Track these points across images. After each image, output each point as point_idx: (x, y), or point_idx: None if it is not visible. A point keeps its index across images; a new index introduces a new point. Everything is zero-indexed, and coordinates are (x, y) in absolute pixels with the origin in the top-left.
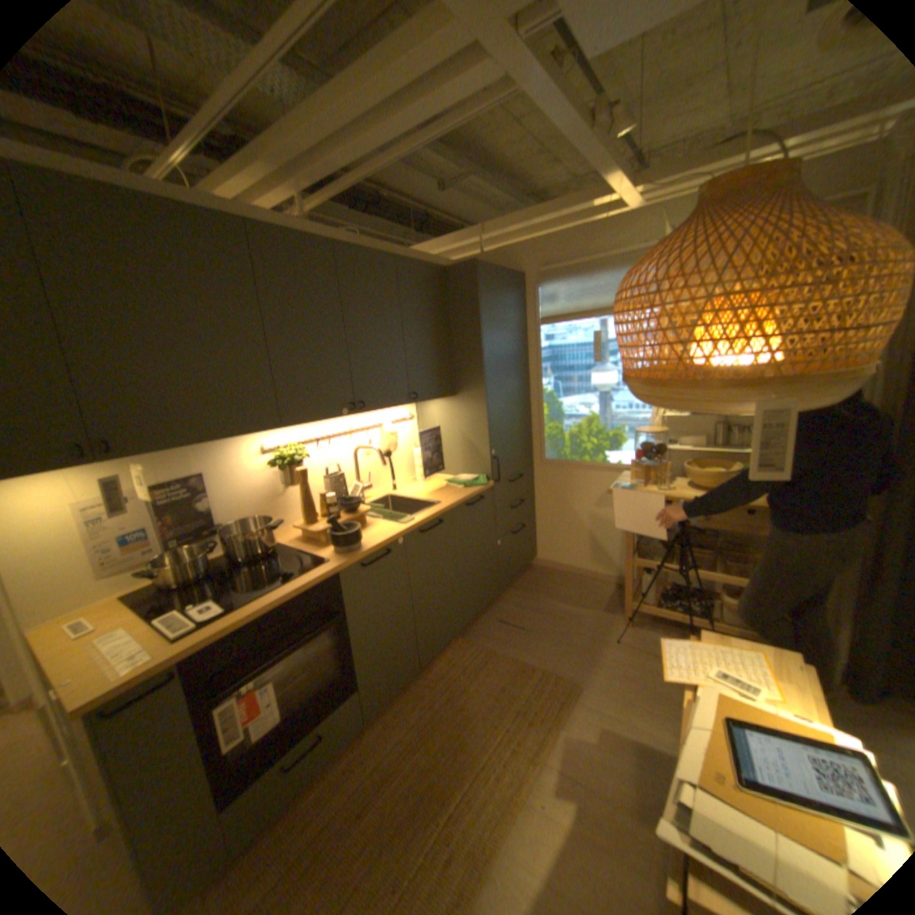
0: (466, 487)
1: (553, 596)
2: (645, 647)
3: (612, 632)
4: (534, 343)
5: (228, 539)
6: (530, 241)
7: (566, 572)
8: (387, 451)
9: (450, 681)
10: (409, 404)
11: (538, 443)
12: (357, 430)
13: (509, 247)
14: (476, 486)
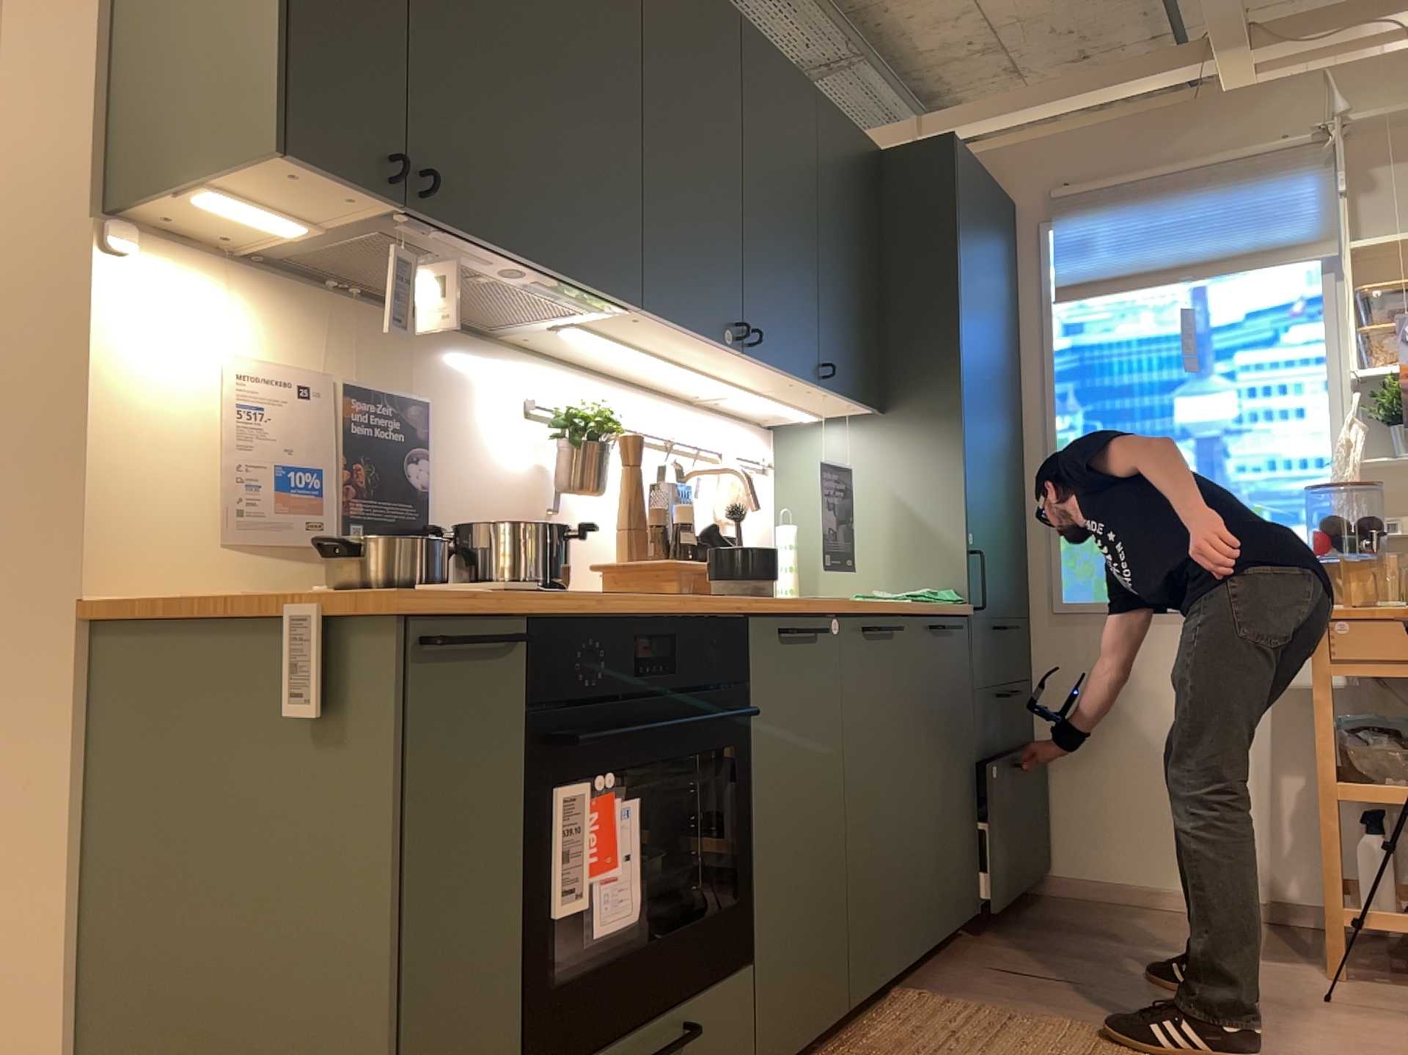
0: (918, 604)
1: (1115, 935)
2: (1403, 1006)
3: (1304, 986)
4: (1037, 342)
5: (482, 537)
6: (1030, 146)
7: (1127, 900)
8: (734, 508)
9: (927, 1049)
10: (809, 391)
11: (1046, 565)
12: (679, 446)
13: (982, 157)
14: (943, 601)
